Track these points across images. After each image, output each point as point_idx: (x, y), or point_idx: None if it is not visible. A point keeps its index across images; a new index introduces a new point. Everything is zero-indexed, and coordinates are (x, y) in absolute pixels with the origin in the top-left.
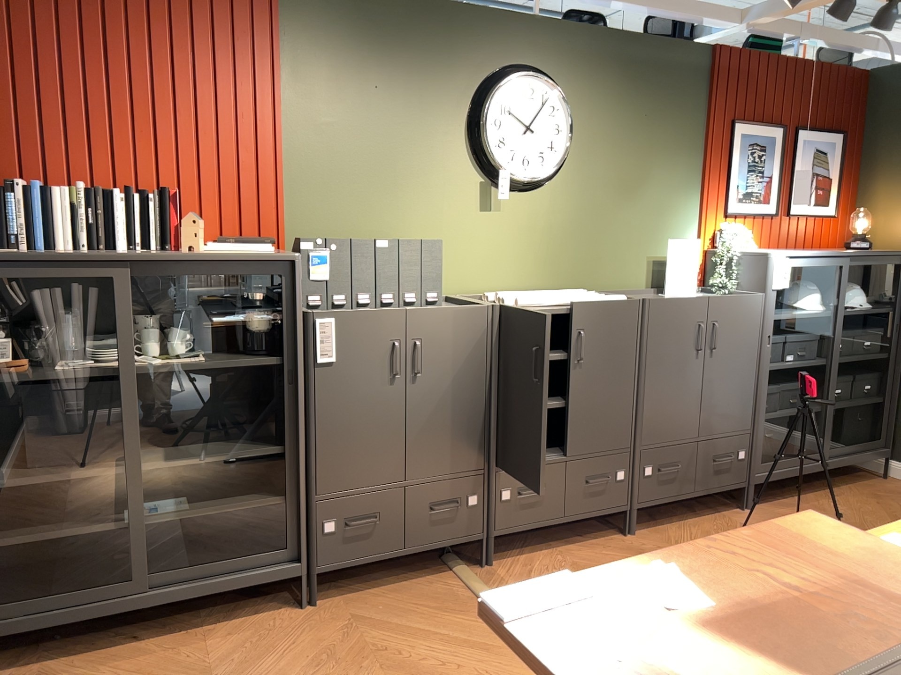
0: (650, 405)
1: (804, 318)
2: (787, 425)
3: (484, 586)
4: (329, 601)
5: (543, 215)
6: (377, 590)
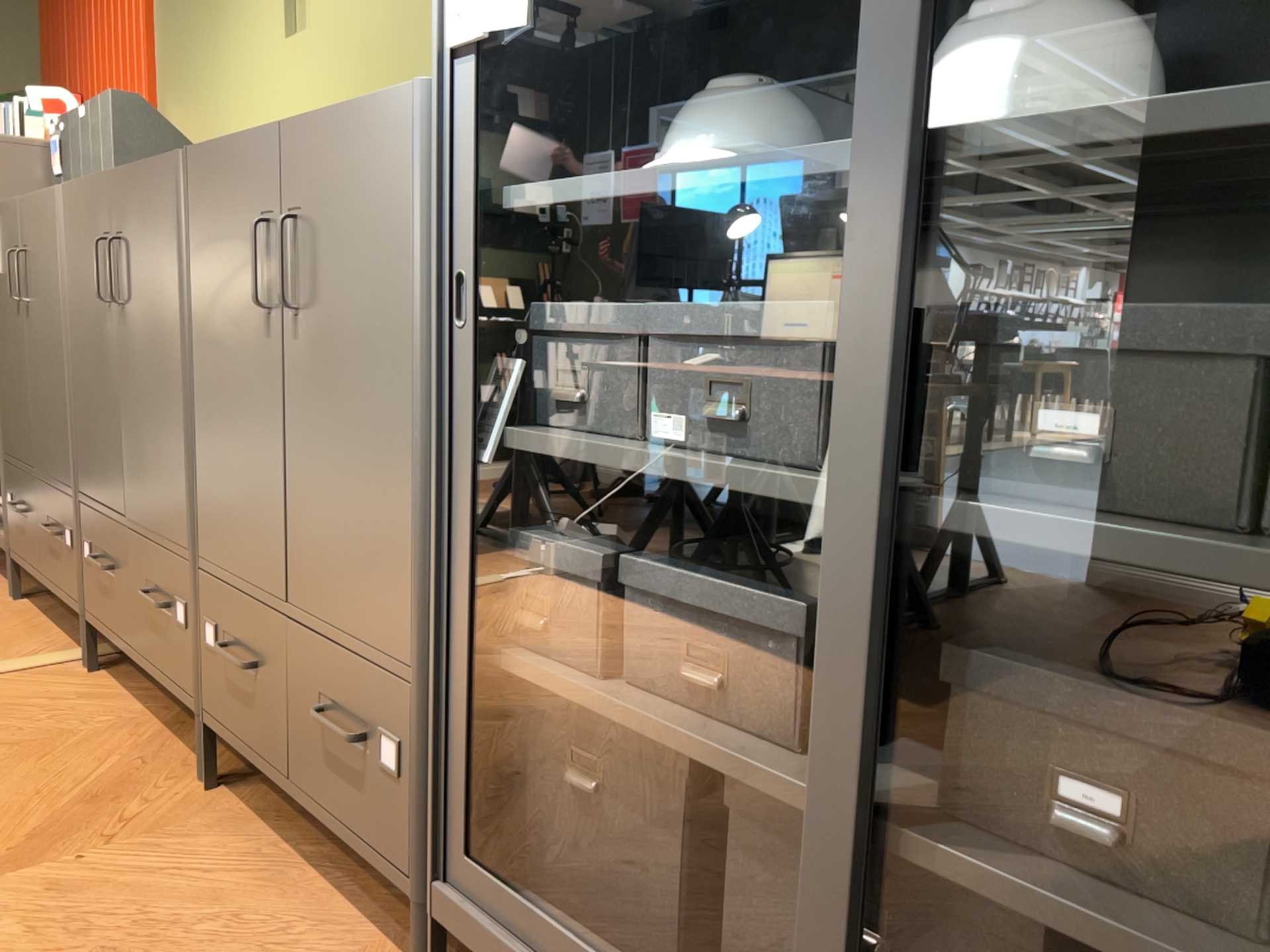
0: (203, 450)
1: (689, 185)
2: (682, 798)
3: (13, 671)
4: (24, 605)
5: (354, 19)
6: (41, 621)
